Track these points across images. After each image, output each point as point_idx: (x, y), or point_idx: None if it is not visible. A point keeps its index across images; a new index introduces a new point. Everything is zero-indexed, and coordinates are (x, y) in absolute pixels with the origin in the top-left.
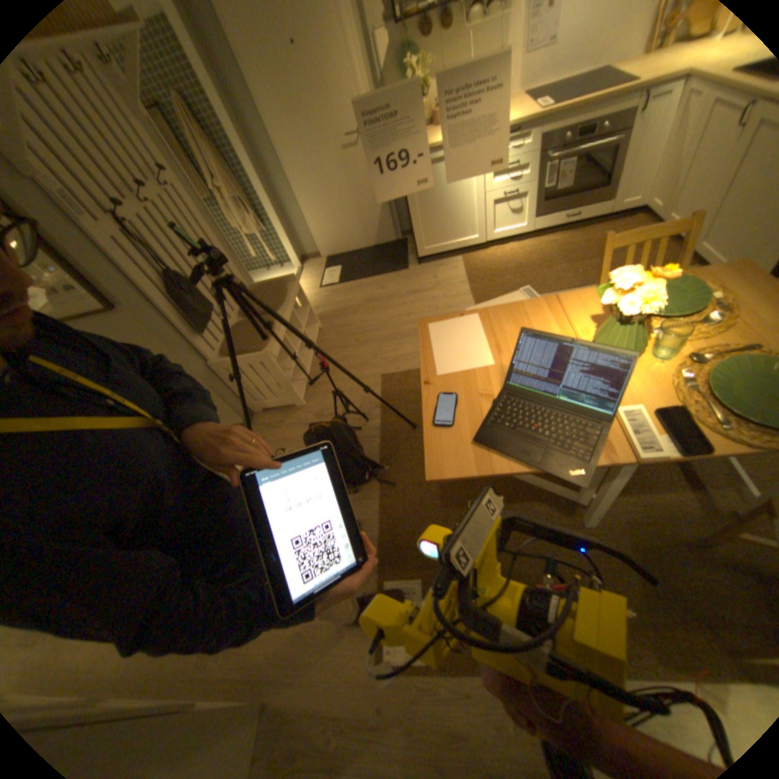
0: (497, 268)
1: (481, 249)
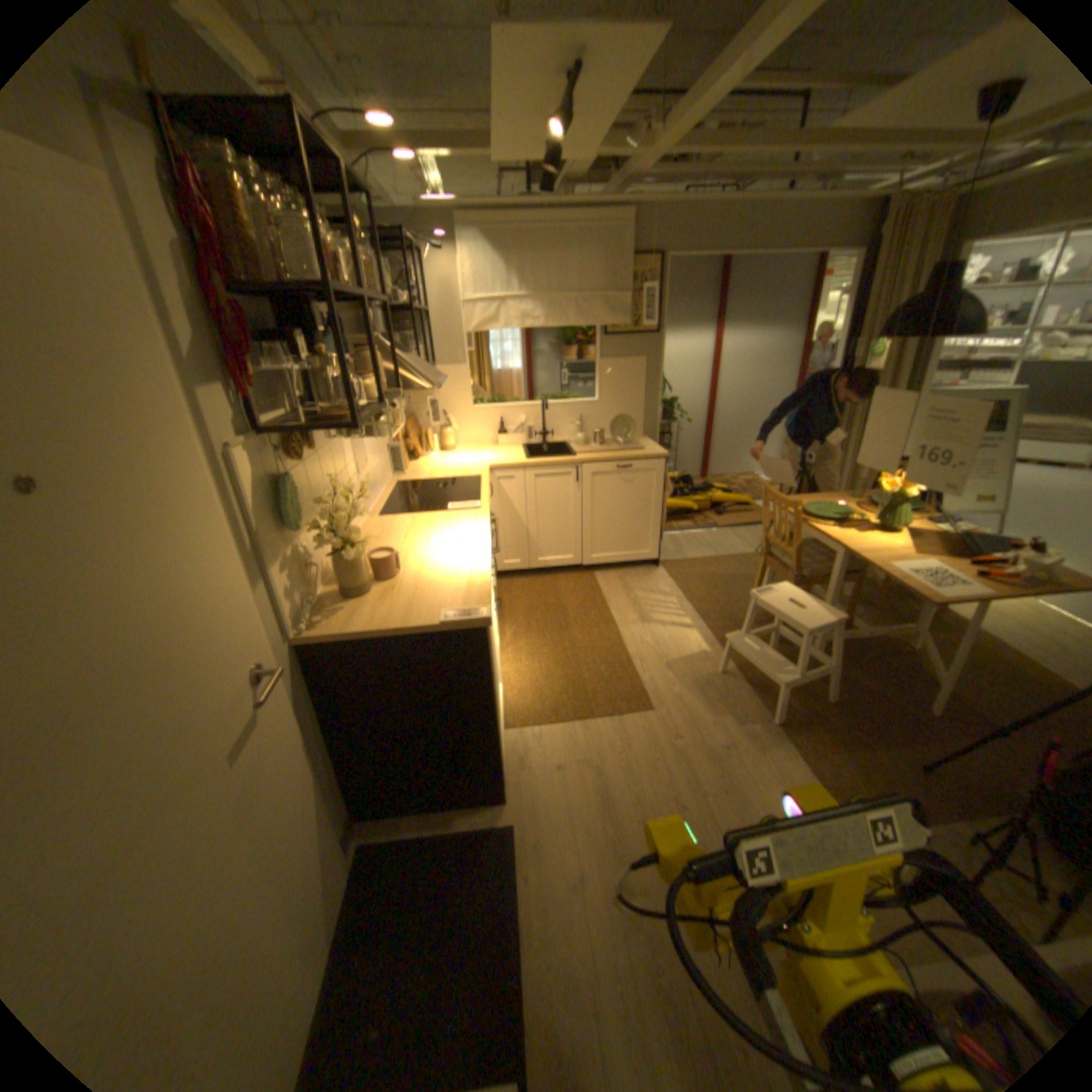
0: (558, 686)
1: None
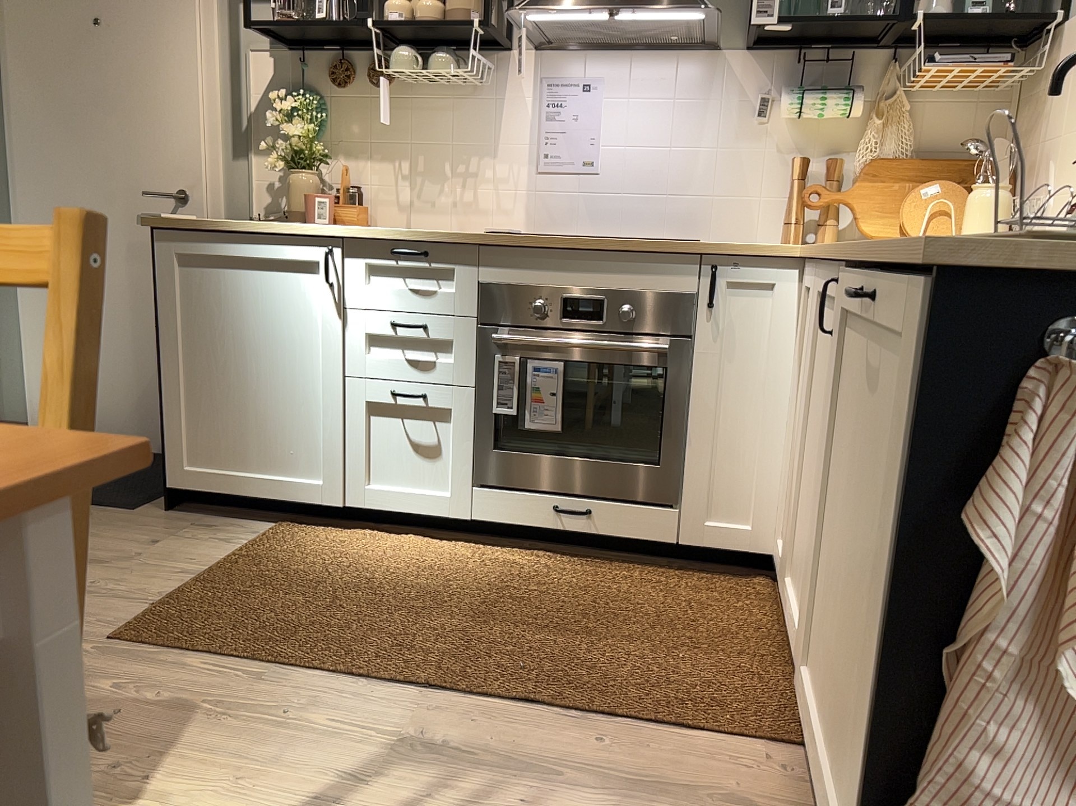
0: (304, 571)
1: (337, 527)
